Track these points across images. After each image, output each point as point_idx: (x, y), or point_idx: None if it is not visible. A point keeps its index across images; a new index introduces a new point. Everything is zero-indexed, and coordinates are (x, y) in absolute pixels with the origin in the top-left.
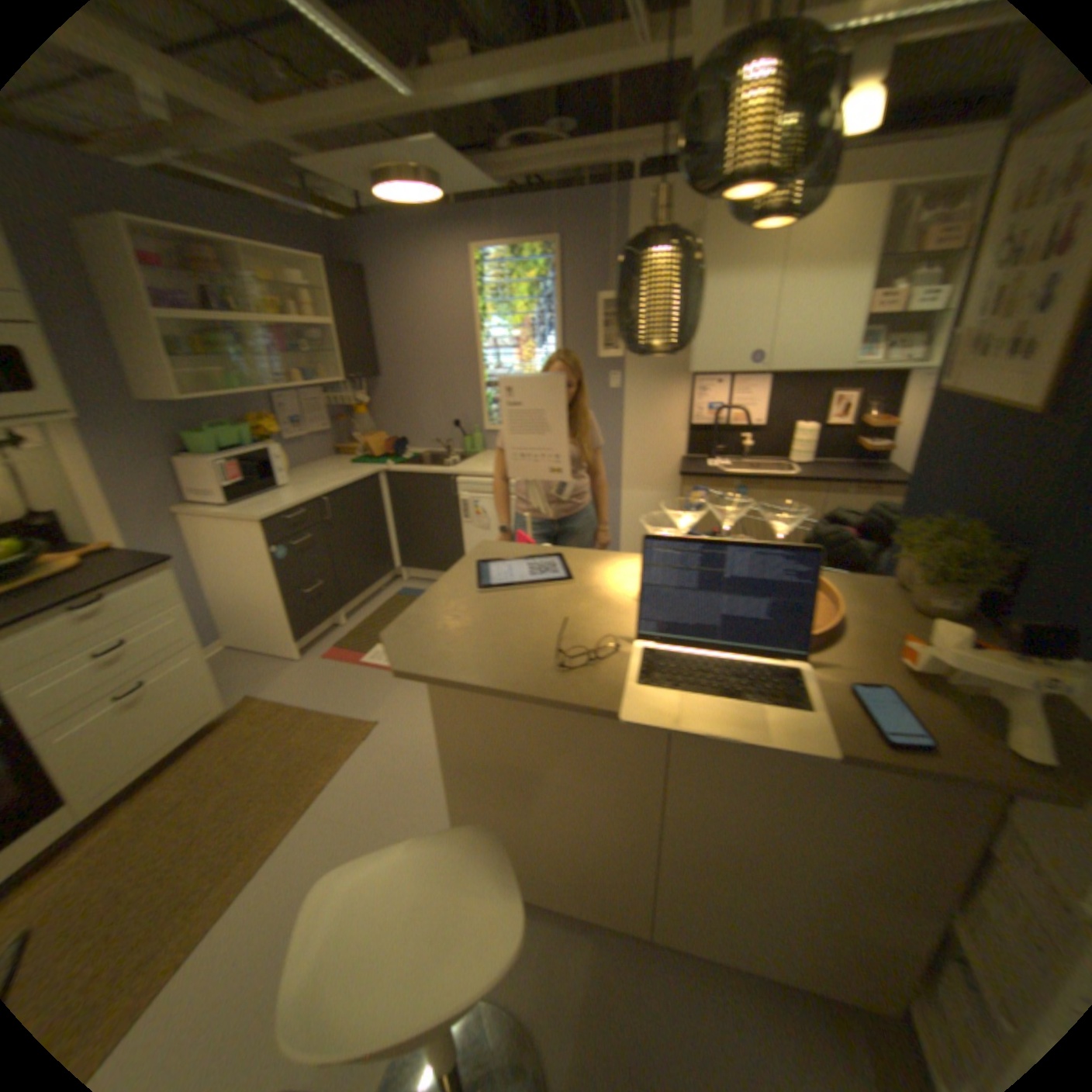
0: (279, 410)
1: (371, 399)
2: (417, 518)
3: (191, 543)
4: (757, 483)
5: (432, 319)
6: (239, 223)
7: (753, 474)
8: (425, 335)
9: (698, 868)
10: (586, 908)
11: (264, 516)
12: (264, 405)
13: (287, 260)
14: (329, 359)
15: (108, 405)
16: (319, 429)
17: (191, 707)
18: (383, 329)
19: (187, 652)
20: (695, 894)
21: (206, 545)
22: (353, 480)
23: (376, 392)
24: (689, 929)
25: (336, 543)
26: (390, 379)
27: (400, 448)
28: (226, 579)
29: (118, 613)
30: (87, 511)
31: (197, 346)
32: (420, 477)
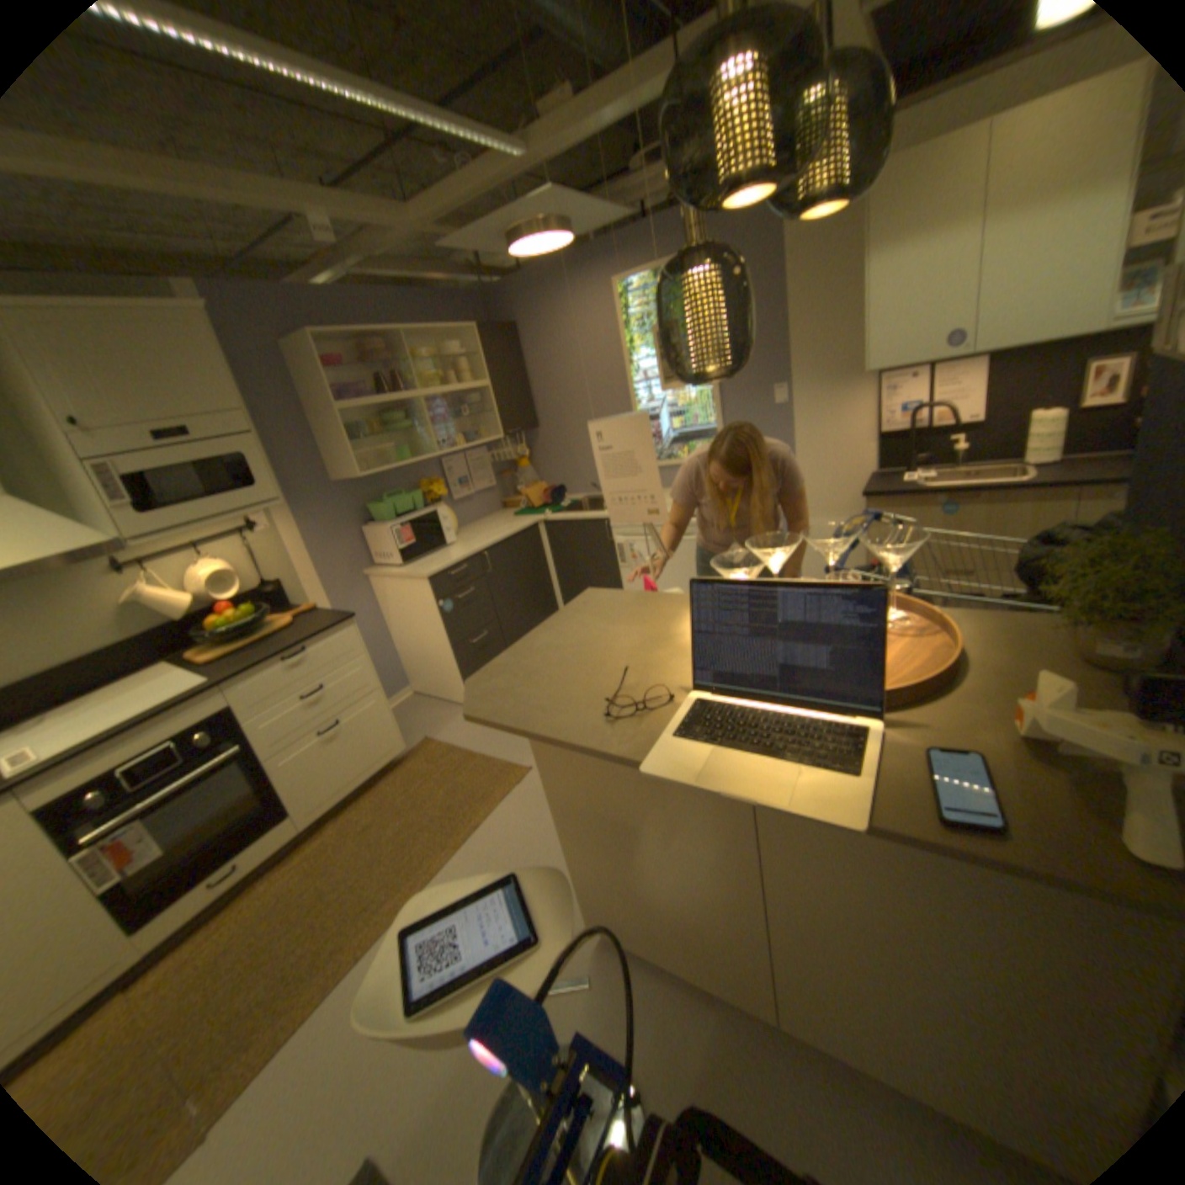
0: (449, 475)
1: (534, 452)
2: (577, 566)
3: (382, 601)
4: (973, 496)
5: (583, 362)
6: (406, 310)
7: (966, 486)
8: (578, 379)
9: (814, 954)
10: (706, 980)
11: (432, 575)
12: (437, 471)
13: (447, 334)
14: (490, 420)
15: (314, 489)
16: (487, 487)
17: (380, 745)
18: (538, 381)
19: (374, 697)
20: (815, 983)
21: (392, 602)
22: (514, 534)
23: (538, 444)
24: (818, 1024)
25: (500, 596)
26: (549, 429)
27: (561, 497)
28: (410, 632)
29: (320, 663)
30: (304, 579)
31: (378, 428)
32: (577, 525)
